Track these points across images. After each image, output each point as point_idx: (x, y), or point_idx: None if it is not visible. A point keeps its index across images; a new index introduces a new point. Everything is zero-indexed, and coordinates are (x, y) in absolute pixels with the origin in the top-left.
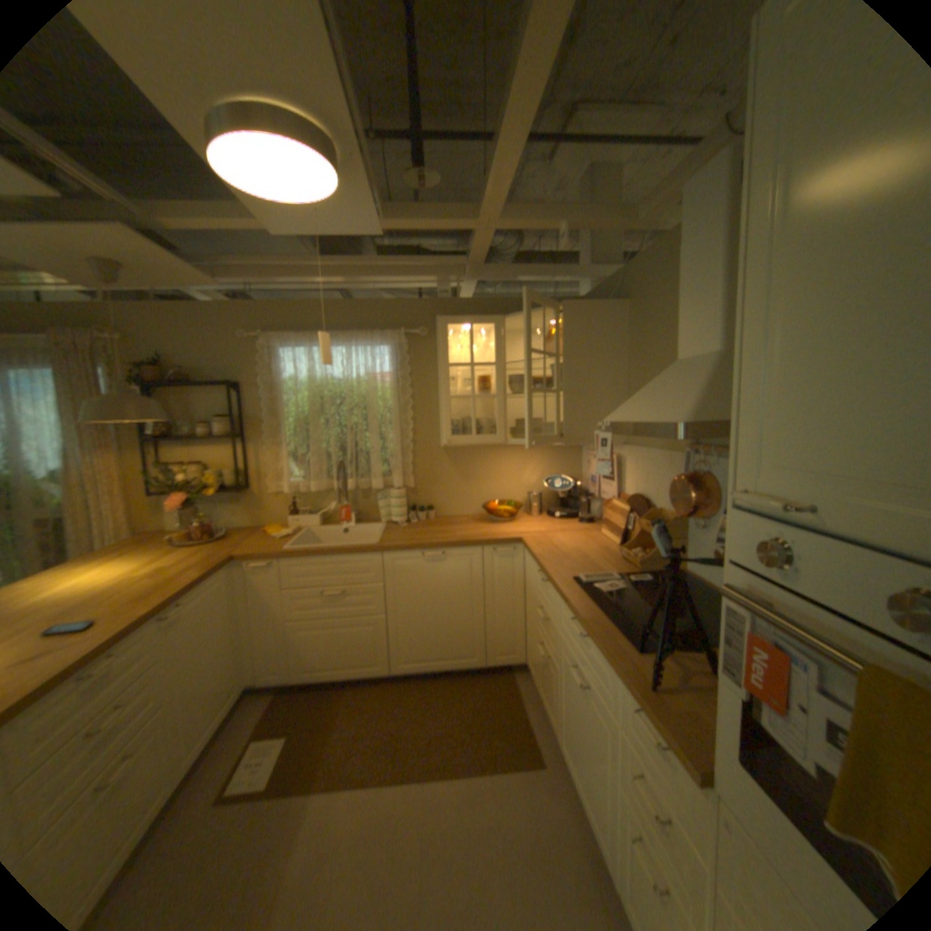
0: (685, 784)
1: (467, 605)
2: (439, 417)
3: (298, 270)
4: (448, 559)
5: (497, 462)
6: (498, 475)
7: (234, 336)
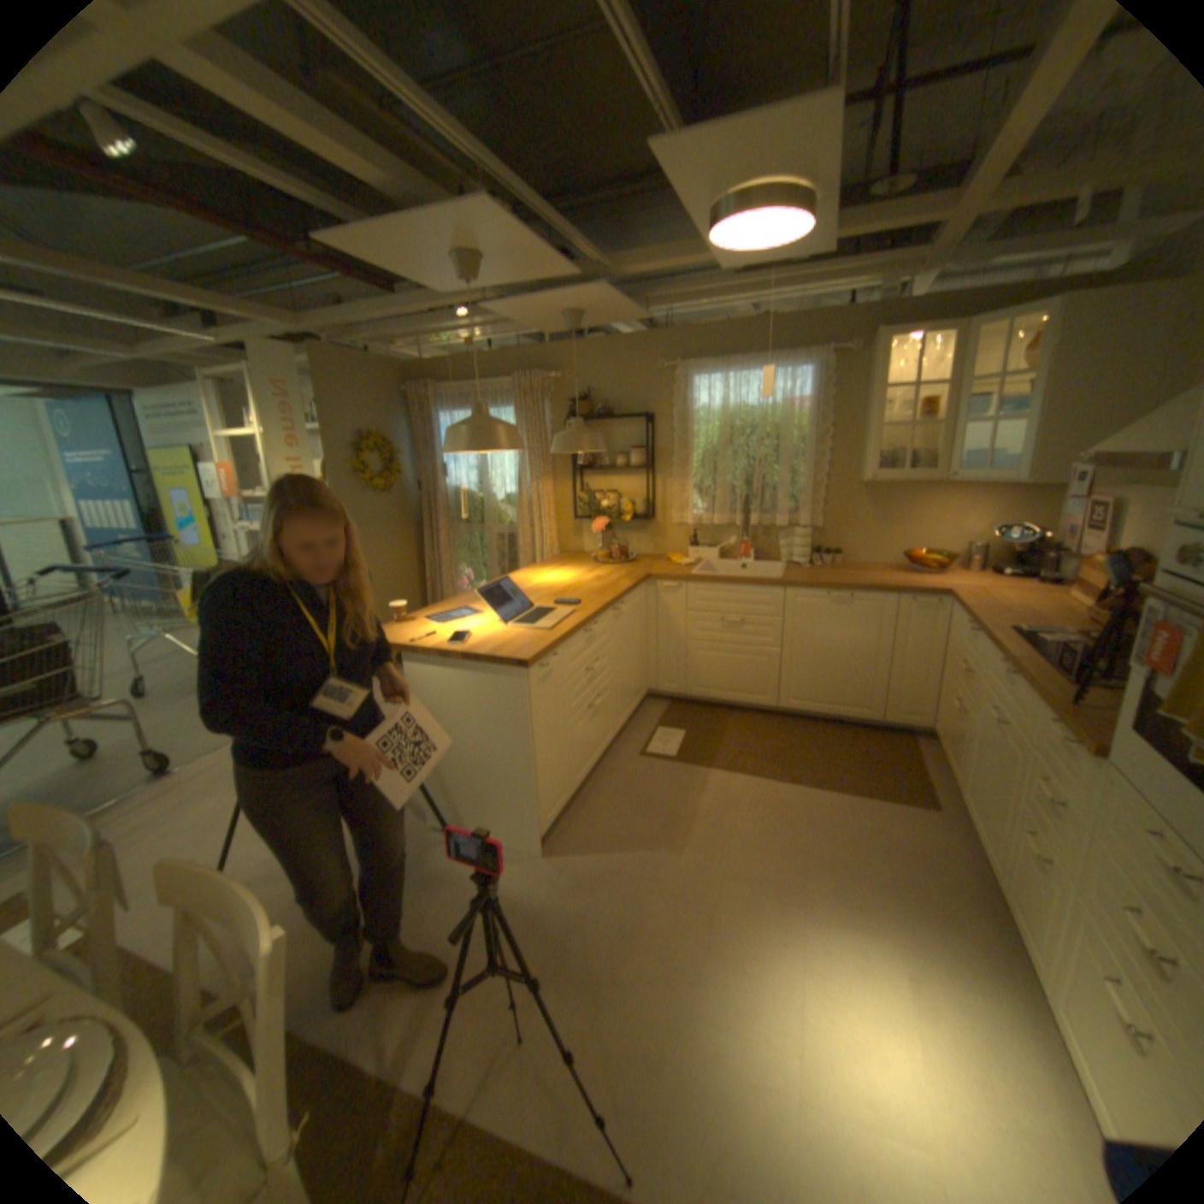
0: (1084, 767)
1: (871, 654)
2: (861, 448)
3: (721, 290)
4: (856, 603)
5: (932, 504)
6: (930, 520)
7: (652, 367)
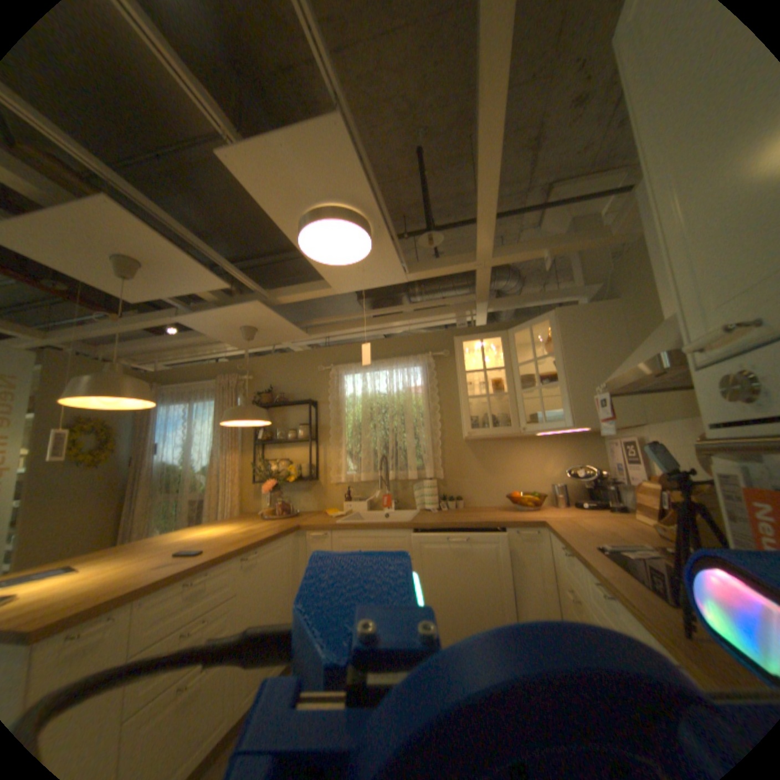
0: None
1: (495, 591)
2: (461, 418)
3: (357, 323)
4: (473, 539)
5: (518, 456)
6: (520, 469)
7: (316, 370)
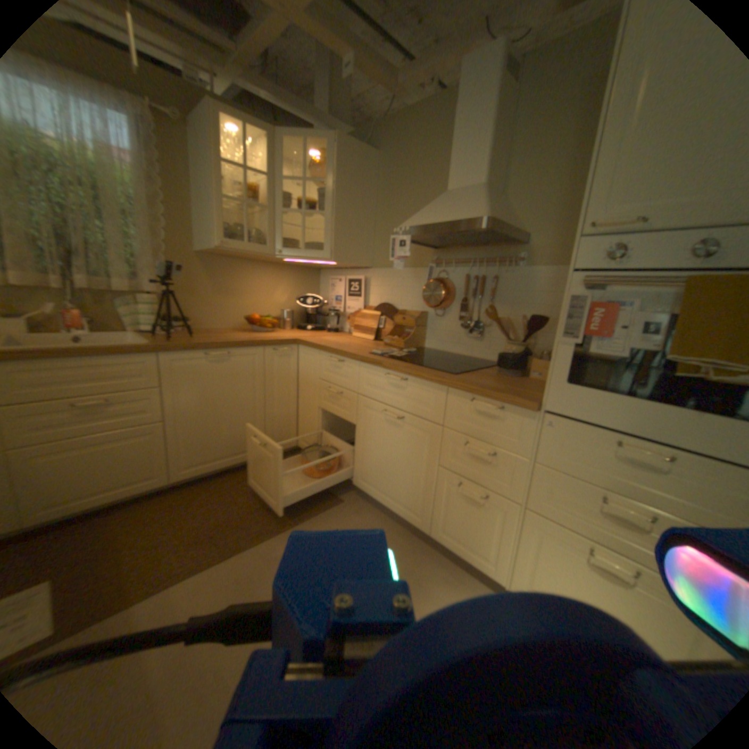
0: (511, 421)
1: (247, 402)
2: (188, 221)
3: None
4: (229, 359)
5: (250, 280)
6: (250, 292)
7: None
